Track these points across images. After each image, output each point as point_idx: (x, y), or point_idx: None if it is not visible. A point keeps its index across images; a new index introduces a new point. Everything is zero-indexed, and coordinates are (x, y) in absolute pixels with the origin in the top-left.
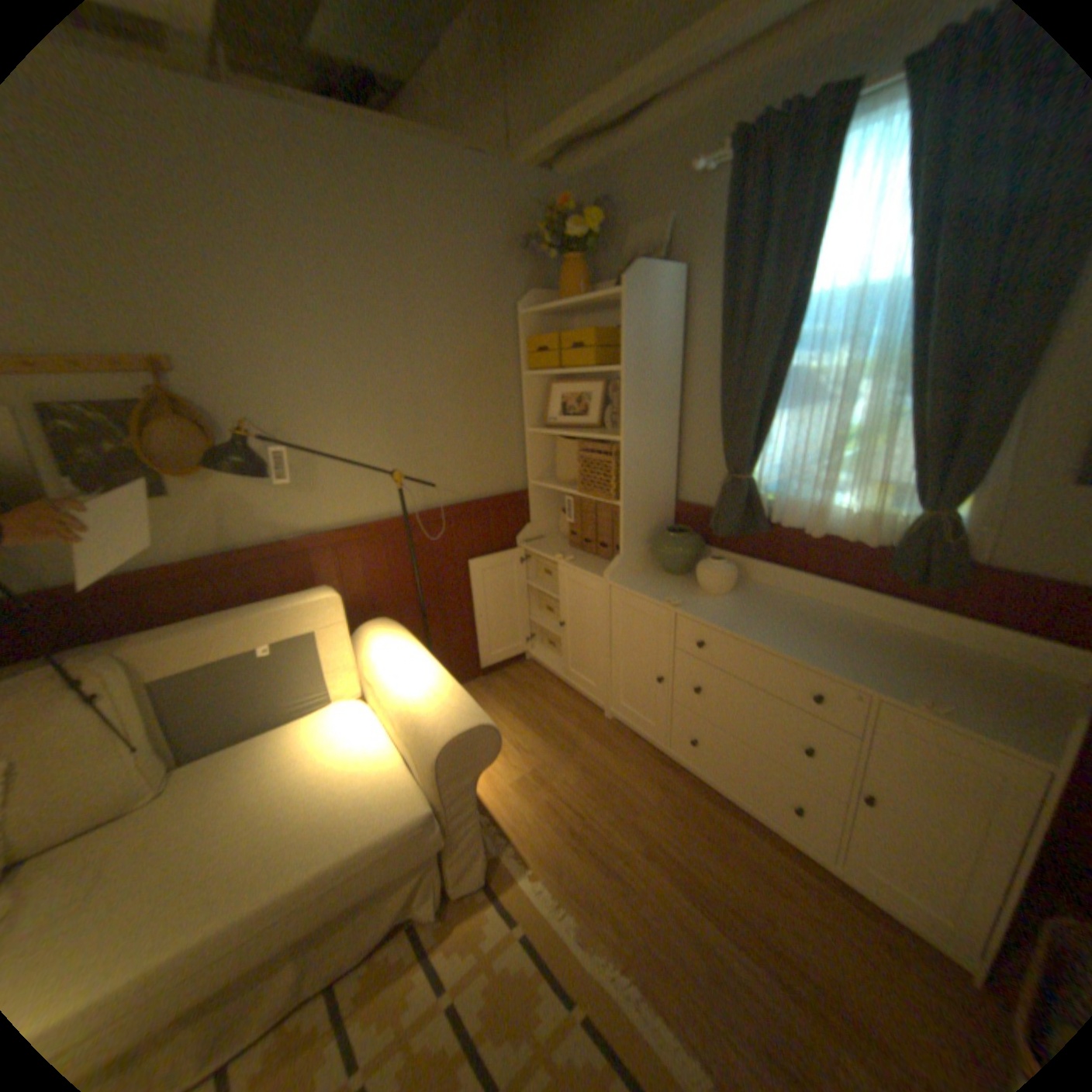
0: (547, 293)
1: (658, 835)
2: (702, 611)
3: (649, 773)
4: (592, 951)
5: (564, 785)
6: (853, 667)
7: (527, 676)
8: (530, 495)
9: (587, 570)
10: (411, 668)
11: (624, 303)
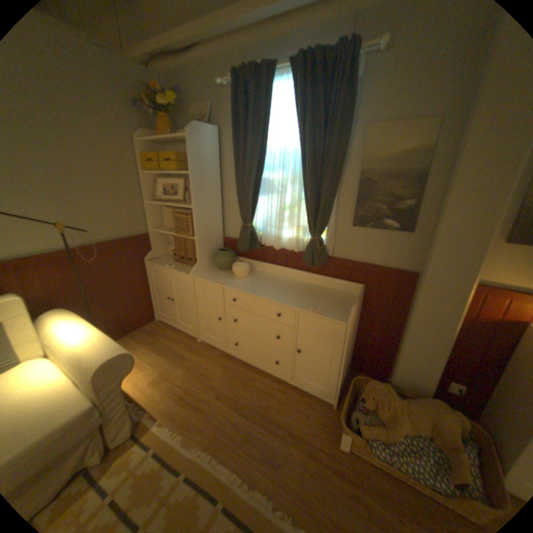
0: (150, 131)
1: (221, 388)
2: (234, 285)
3: (217, 362)
4: (188, 447)
5: (176, 377)
6: (290, 300)
7: (156, 329)
8: (150, 236)
9: (182, 271)
10: (75, 333)
11: (187, 141)
